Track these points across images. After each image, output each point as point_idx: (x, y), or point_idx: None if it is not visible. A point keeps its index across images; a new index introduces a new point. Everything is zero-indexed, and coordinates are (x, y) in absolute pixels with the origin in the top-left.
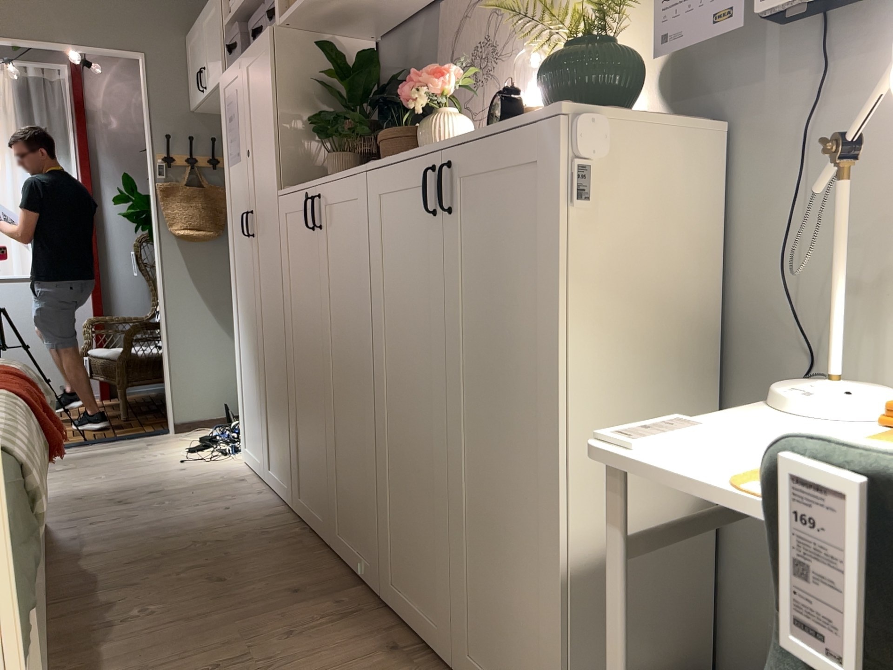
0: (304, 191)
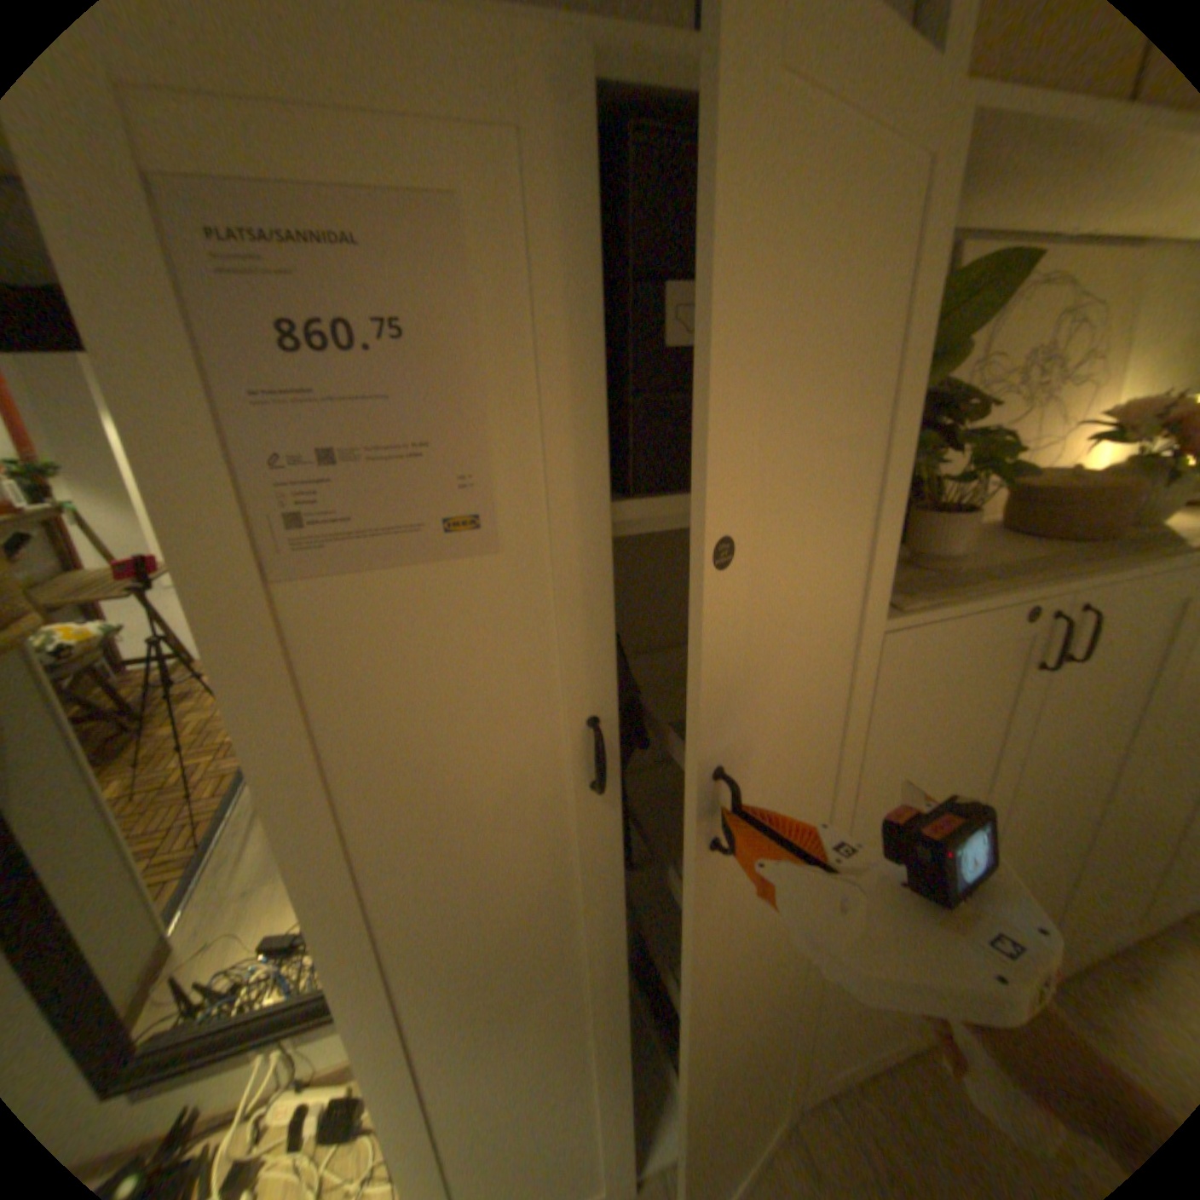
0: (1034, 605)
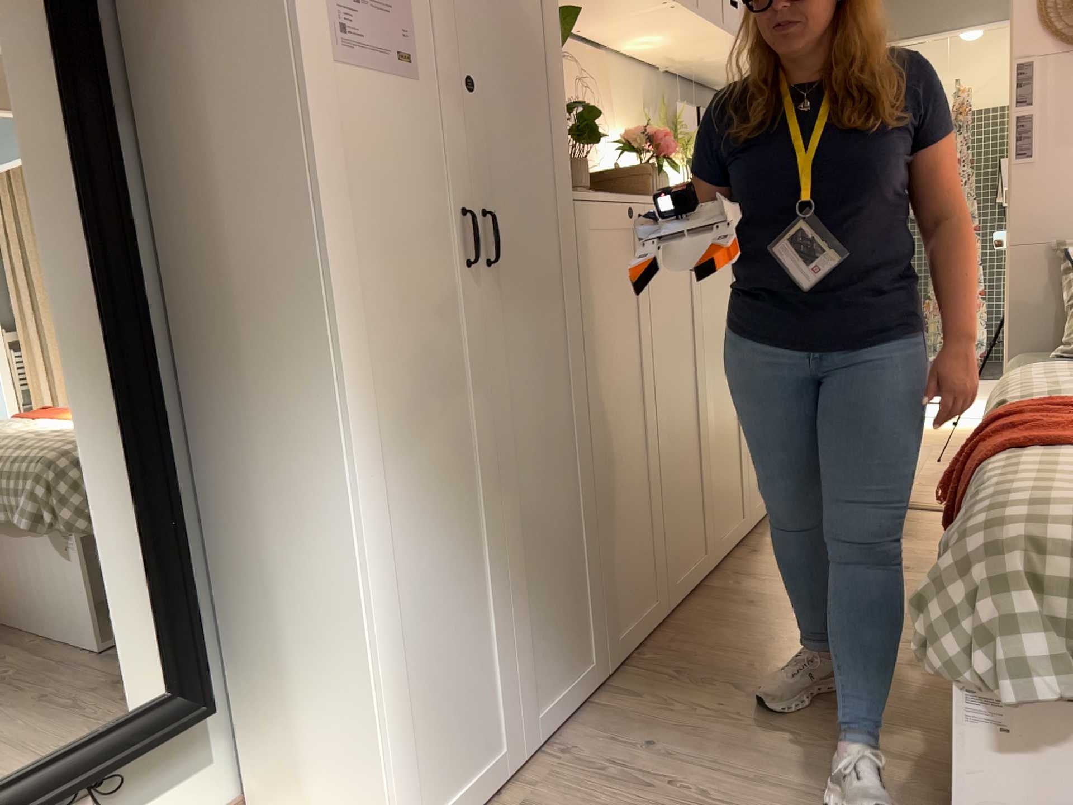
0: (629, 204)
